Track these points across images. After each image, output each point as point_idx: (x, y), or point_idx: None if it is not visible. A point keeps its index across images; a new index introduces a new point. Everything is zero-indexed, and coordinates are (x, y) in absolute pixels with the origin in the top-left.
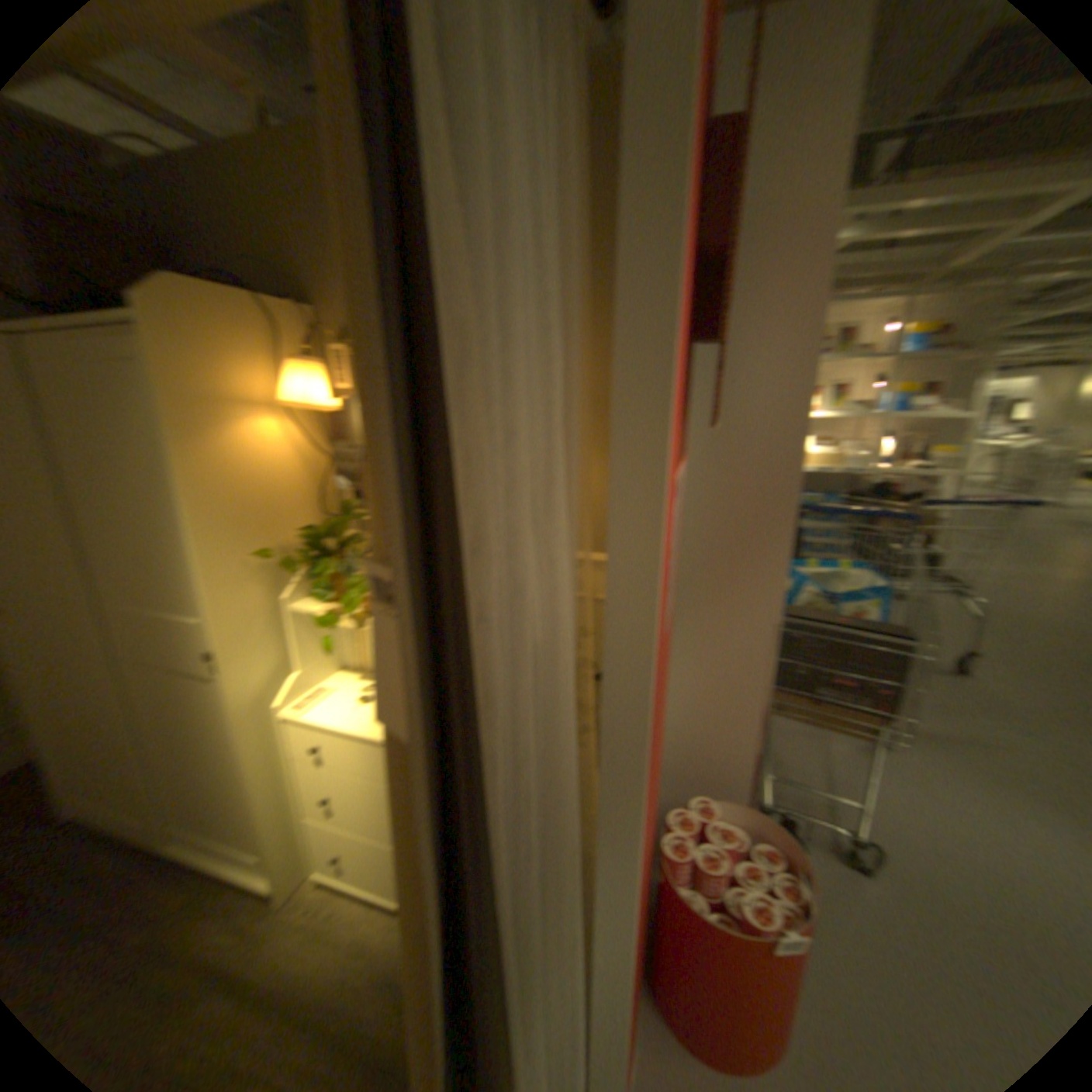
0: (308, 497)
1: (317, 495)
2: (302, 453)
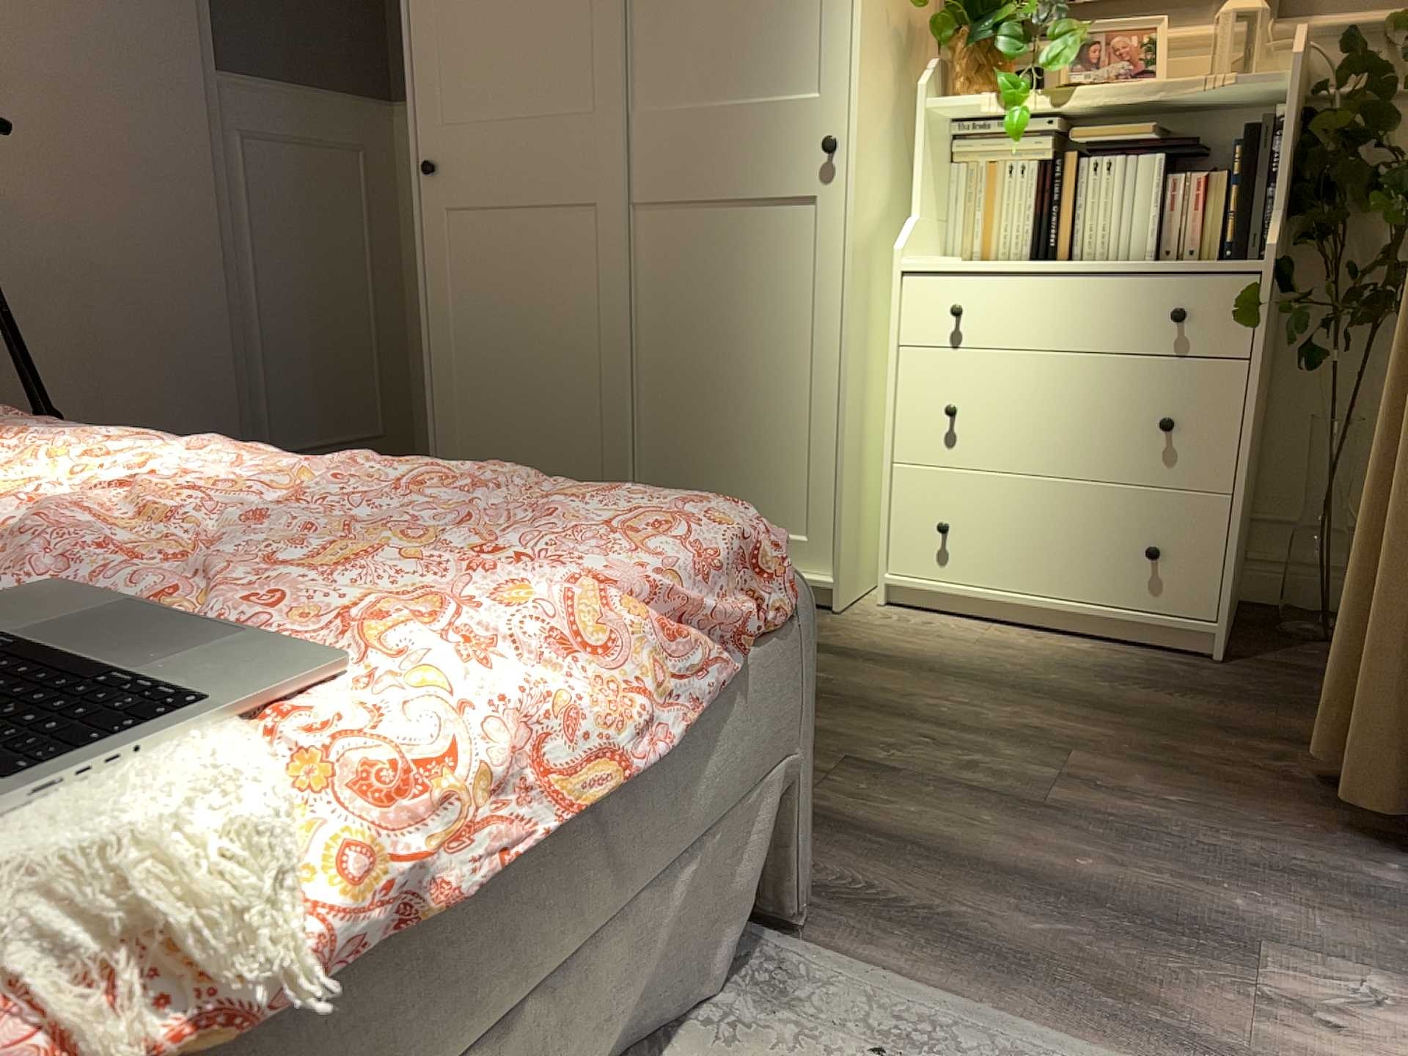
0: None
1: None
2: None
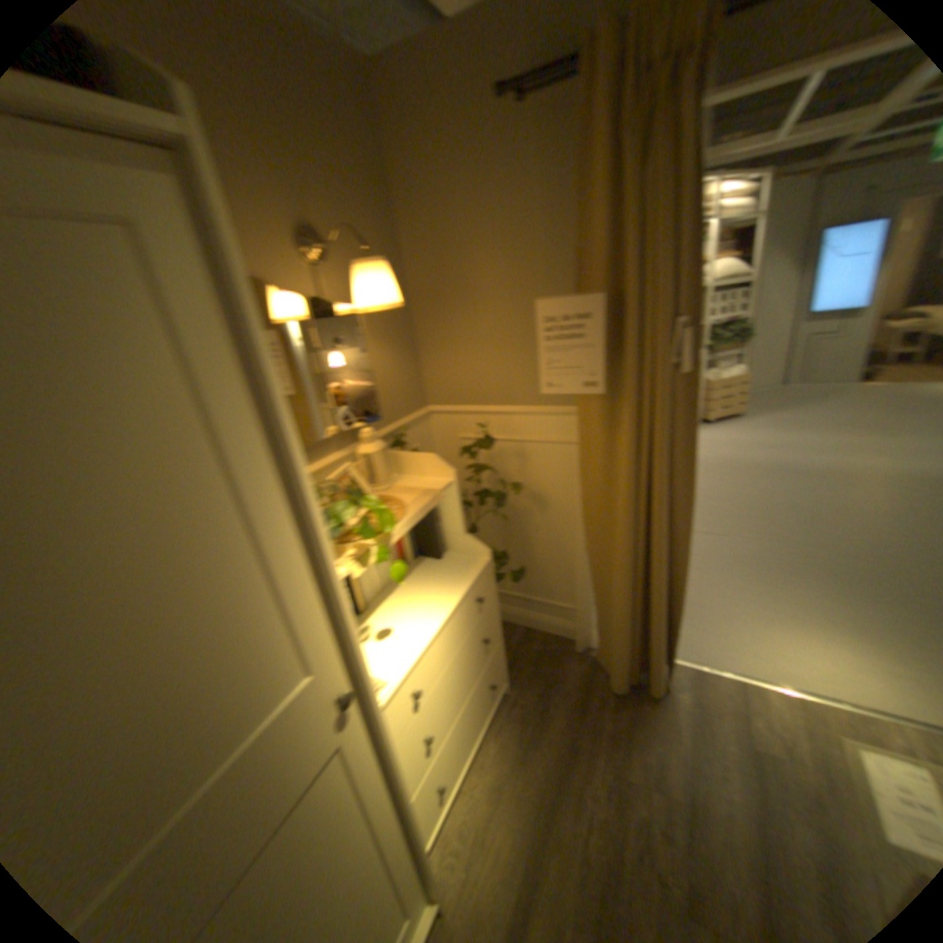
0: None
1: None
2: None
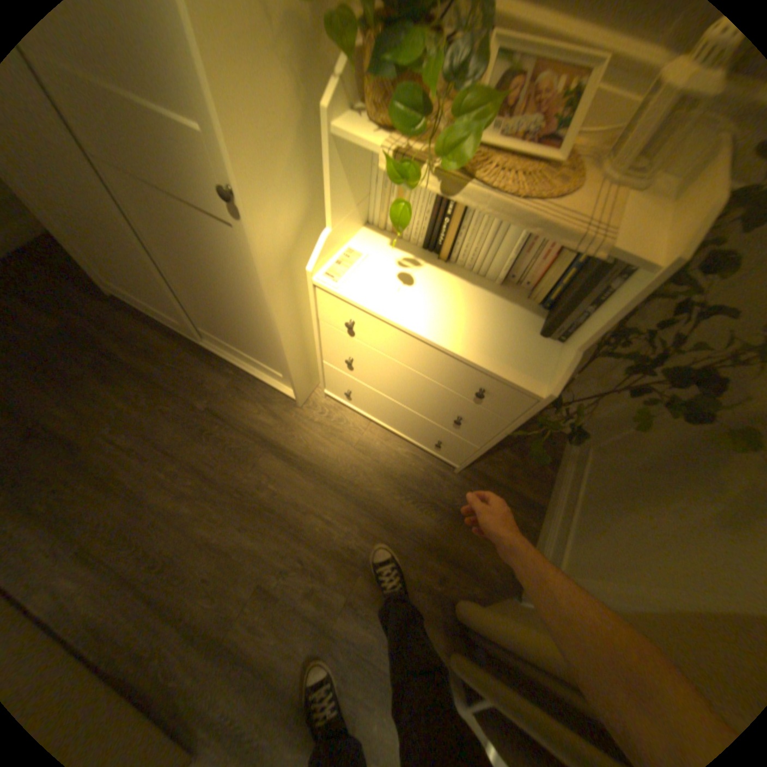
0: None
1: None
2: None
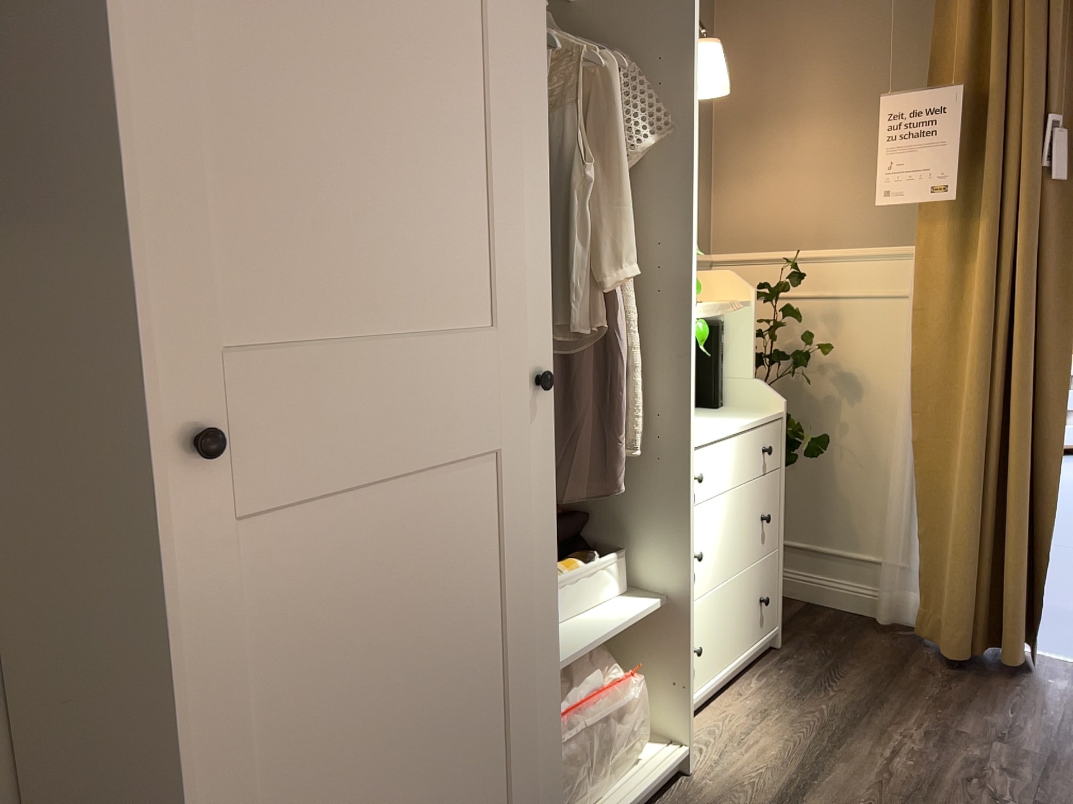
0: None
1: None
2: None
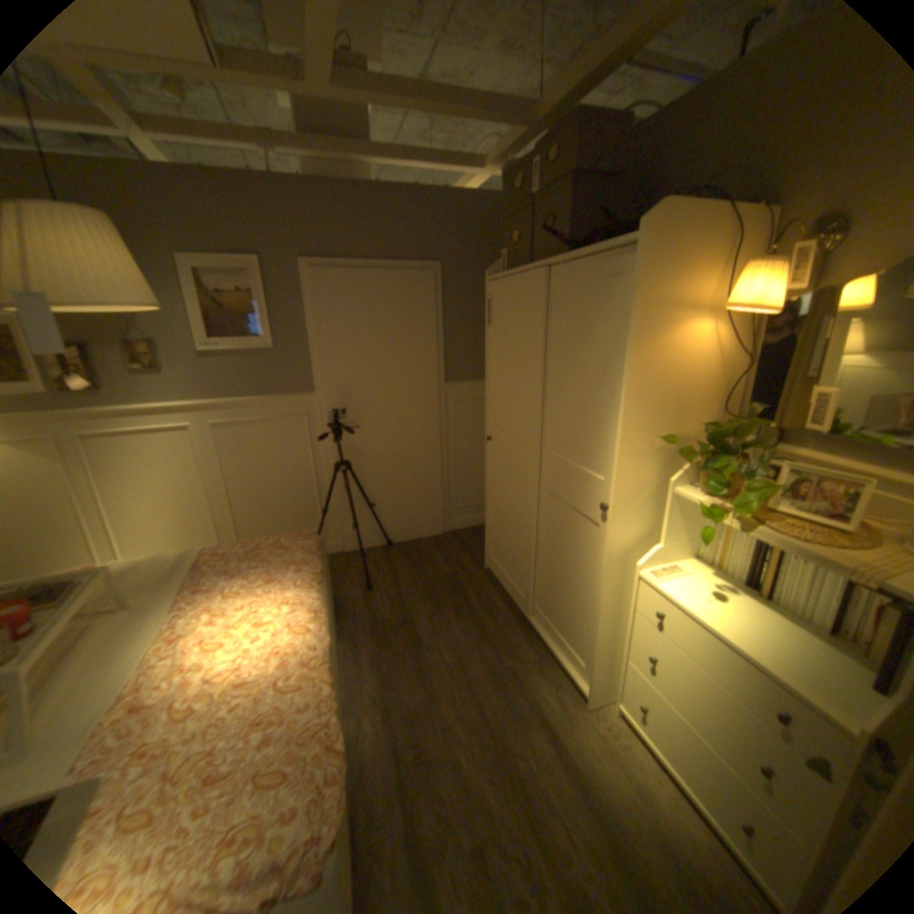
0: (720, 396)
1: (728, 395)
2: (728, 354)
